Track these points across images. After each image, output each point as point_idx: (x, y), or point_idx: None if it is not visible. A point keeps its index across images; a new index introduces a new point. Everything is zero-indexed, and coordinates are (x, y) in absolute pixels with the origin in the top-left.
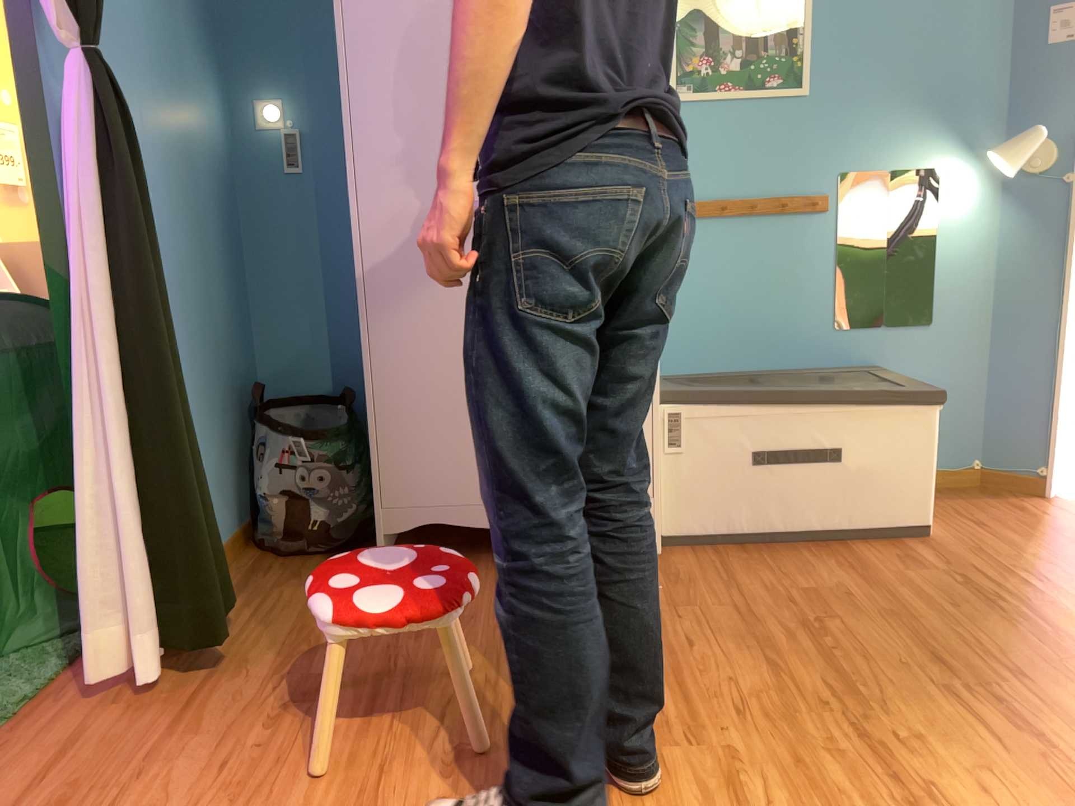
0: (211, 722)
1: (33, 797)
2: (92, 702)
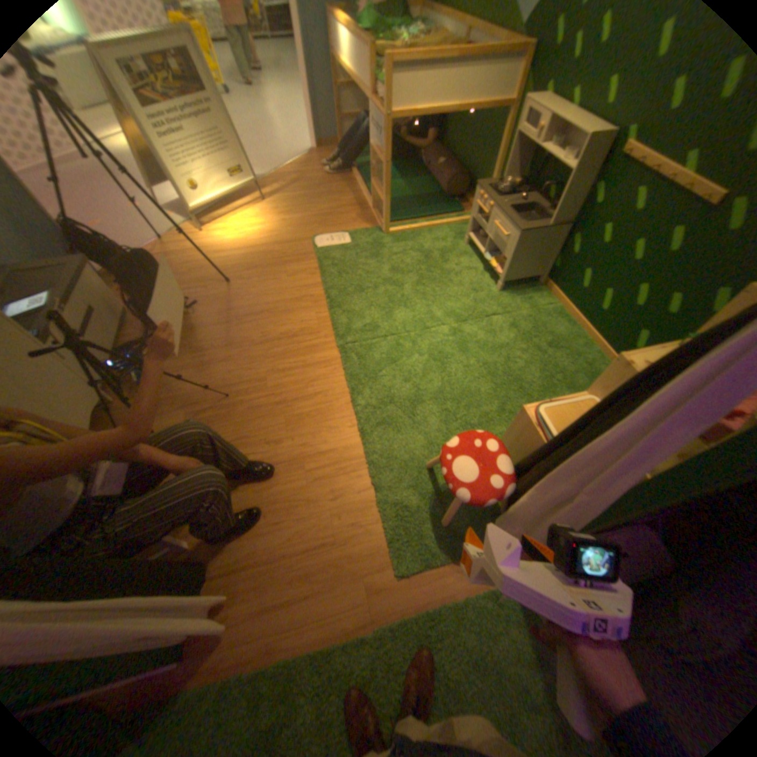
0: (248, 541)
1: (300, 584)
2: (228, 623)
